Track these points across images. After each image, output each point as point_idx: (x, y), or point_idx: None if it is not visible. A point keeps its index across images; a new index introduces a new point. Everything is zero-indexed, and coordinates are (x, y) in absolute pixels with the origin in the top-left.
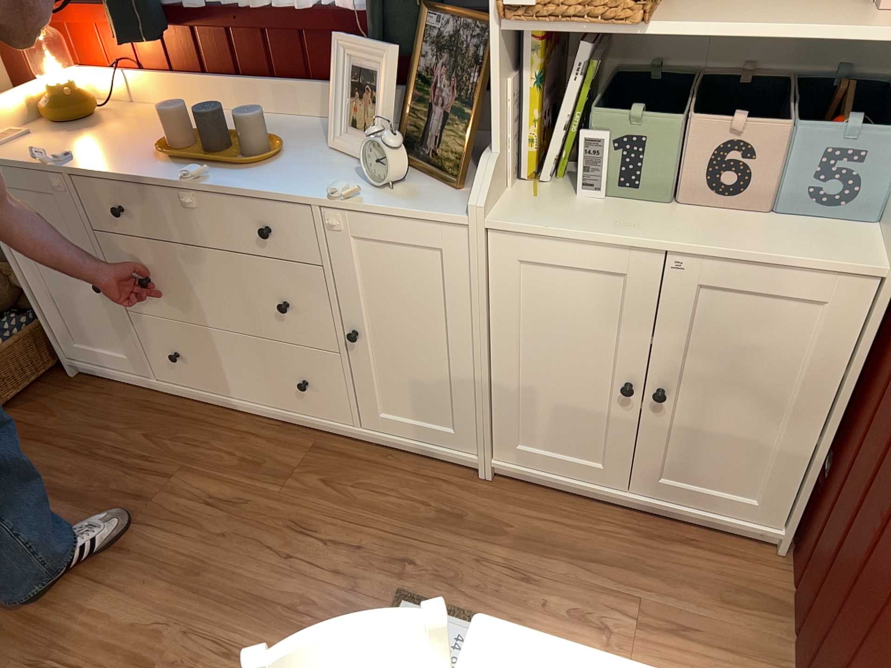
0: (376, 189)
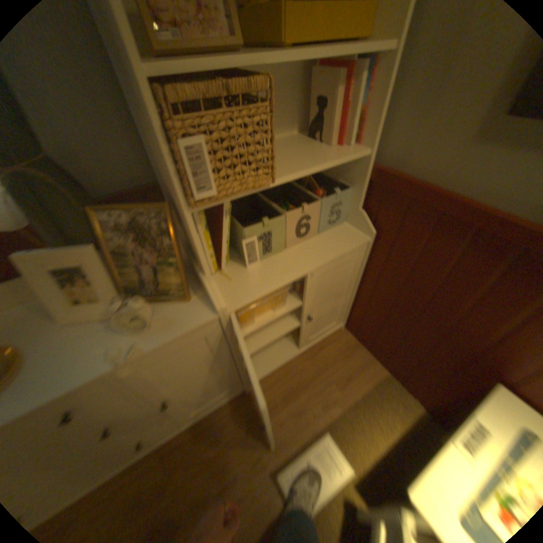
0: (144, 335)
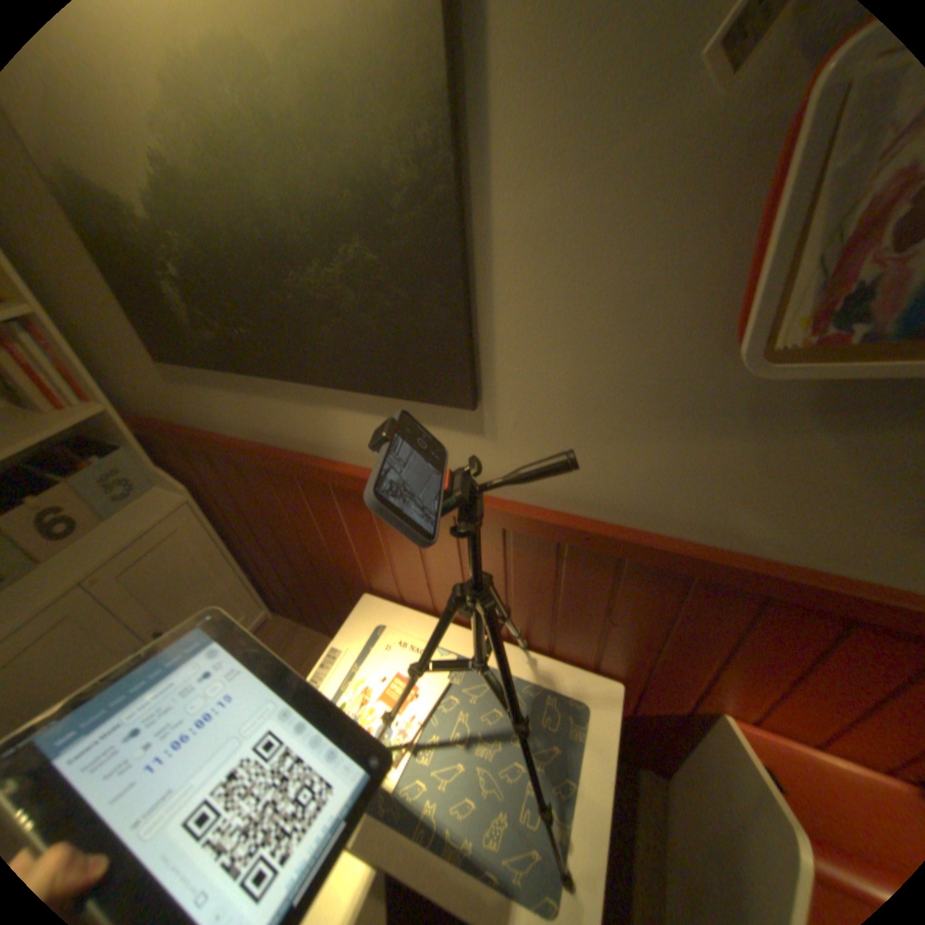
0: None
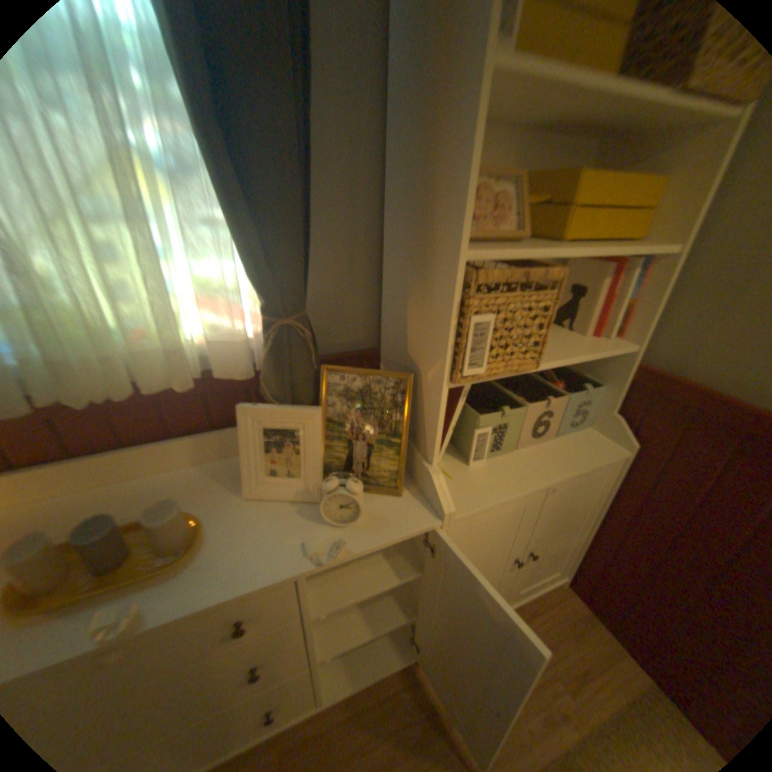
0: (348, 533)
